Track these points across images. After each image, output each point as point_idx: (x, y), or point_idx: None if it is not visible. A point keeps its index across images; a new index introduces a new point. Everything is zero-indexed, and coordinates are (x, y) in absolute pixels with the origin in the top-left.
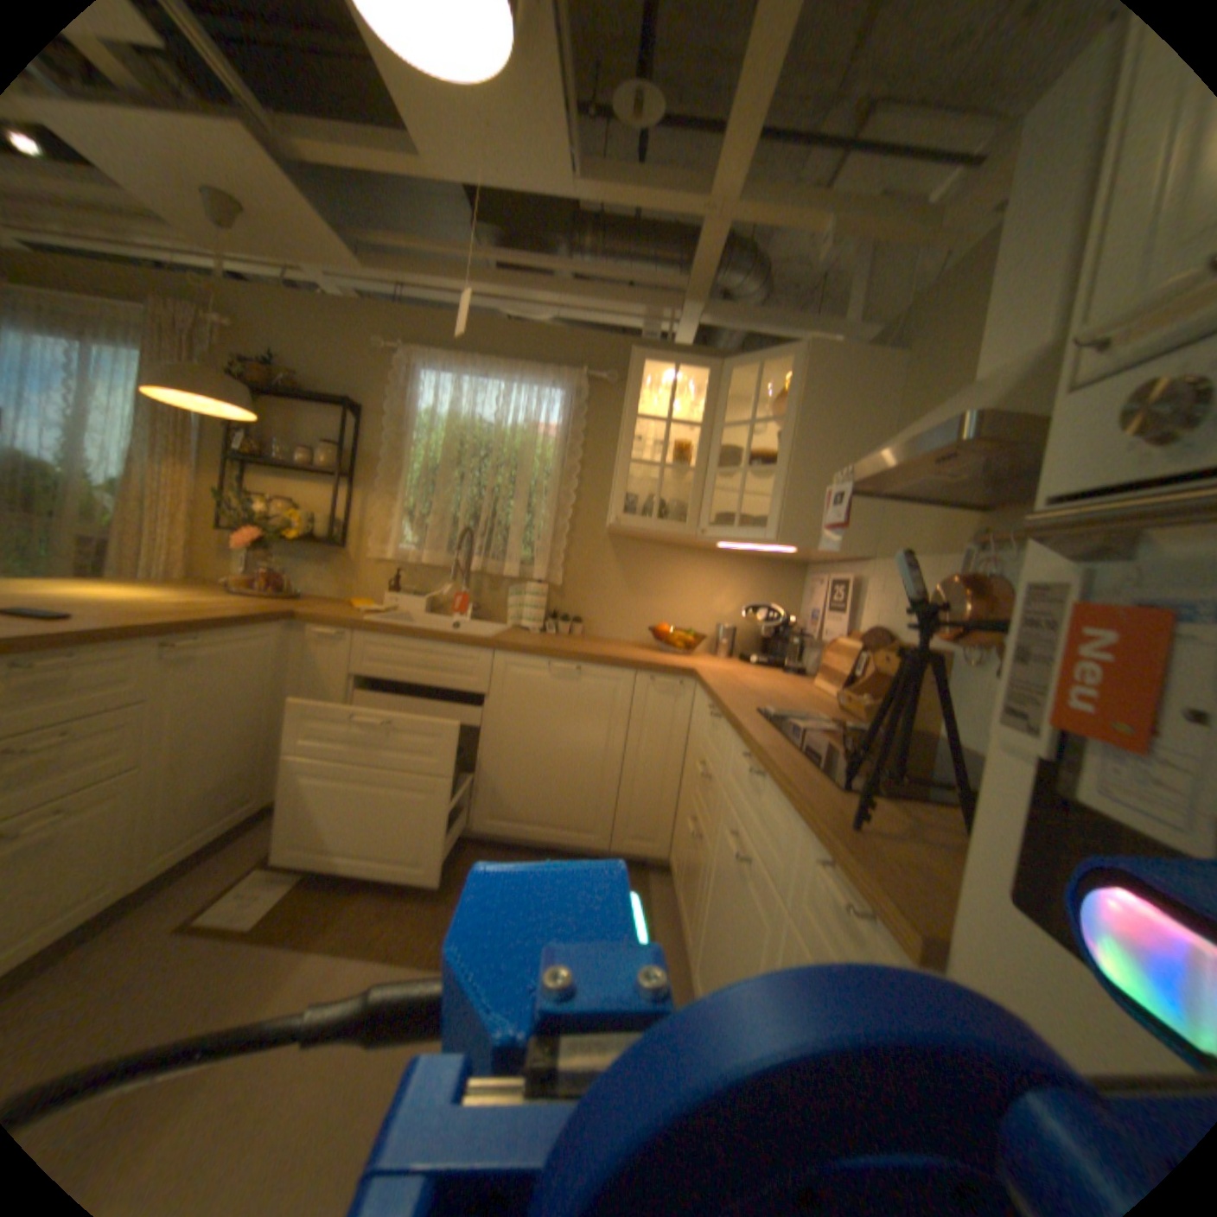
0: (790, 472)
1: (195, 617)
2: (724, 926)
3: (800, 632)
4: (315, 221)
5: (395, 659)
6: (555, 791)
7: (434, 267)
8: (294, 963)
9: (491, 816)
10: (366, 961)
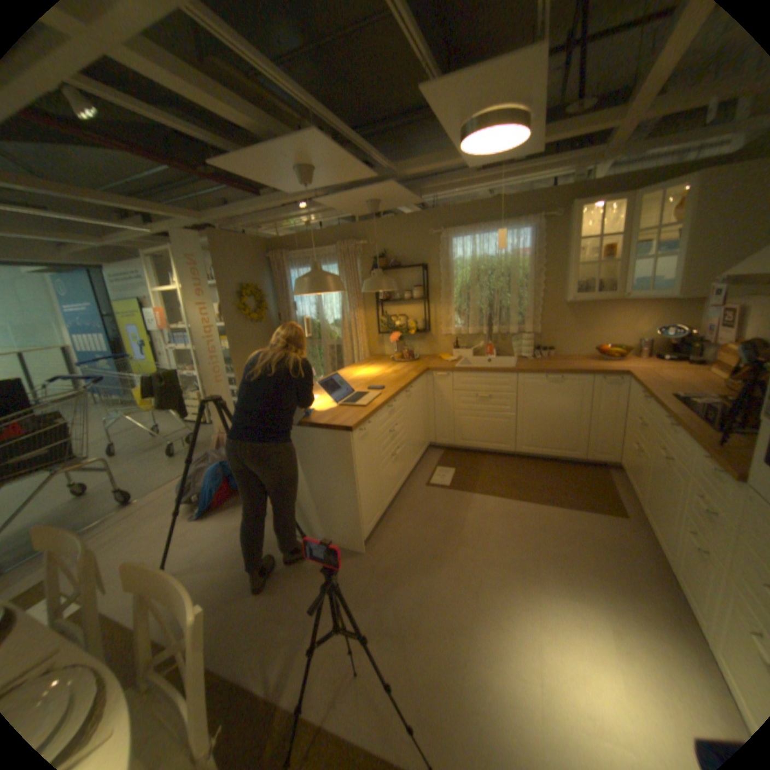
0: (688, 254)
1: (407, 379)
2: (660, 486)
3: (701, 335)
4: (408, 196)
5: (471, 382)
6: (555, 434)
7: (452, 184)
8: (469, 497)
9: (524, 446)
10: (495, 497)
